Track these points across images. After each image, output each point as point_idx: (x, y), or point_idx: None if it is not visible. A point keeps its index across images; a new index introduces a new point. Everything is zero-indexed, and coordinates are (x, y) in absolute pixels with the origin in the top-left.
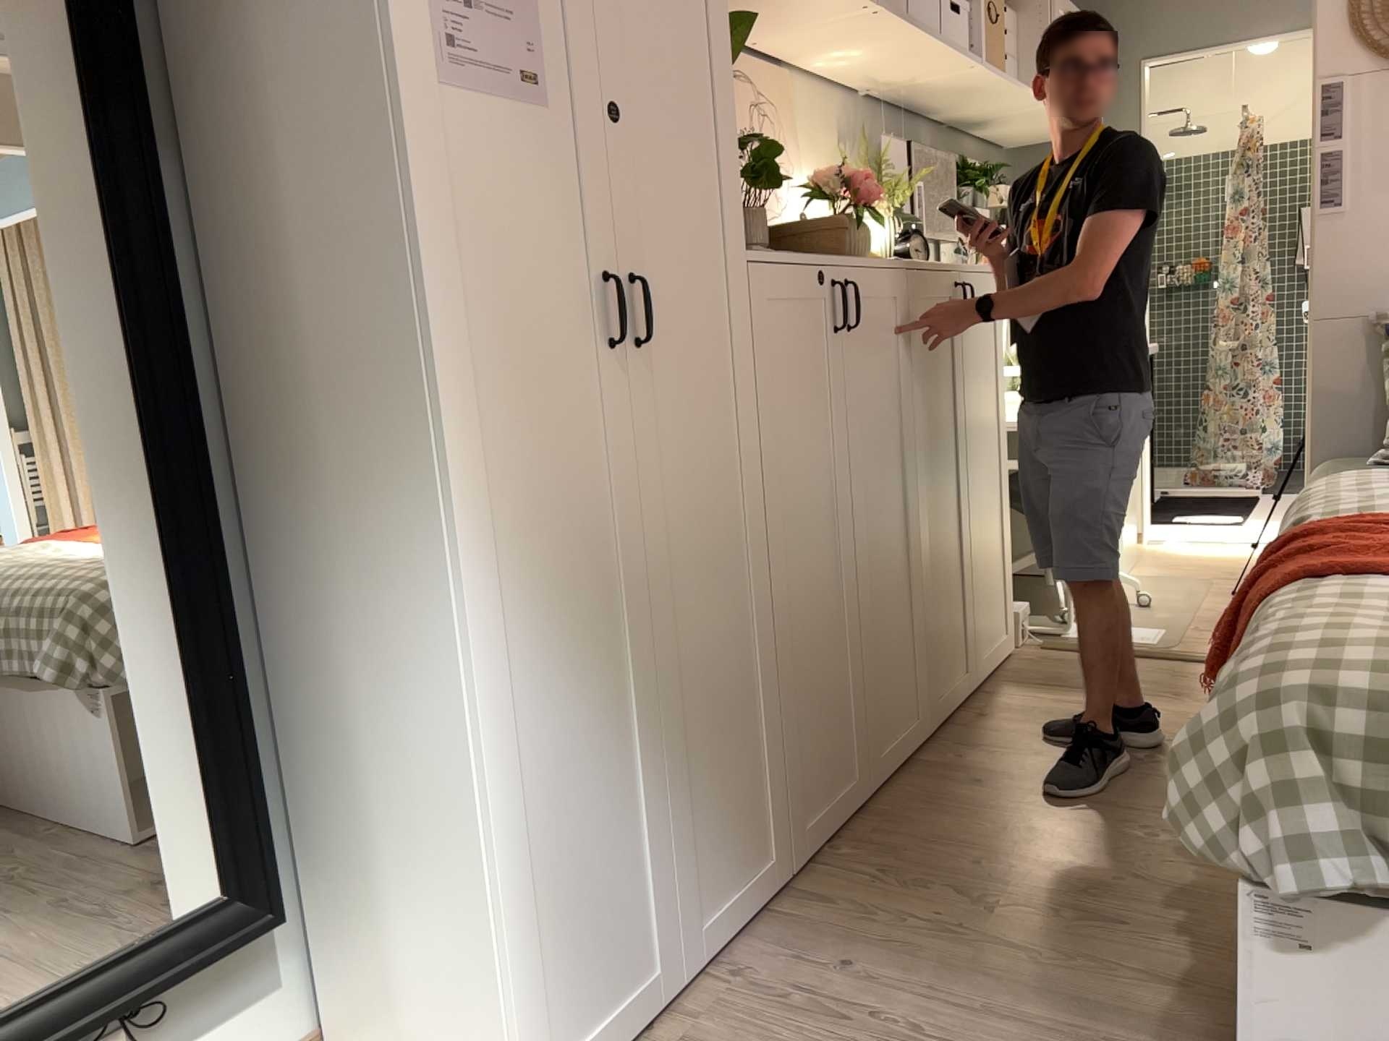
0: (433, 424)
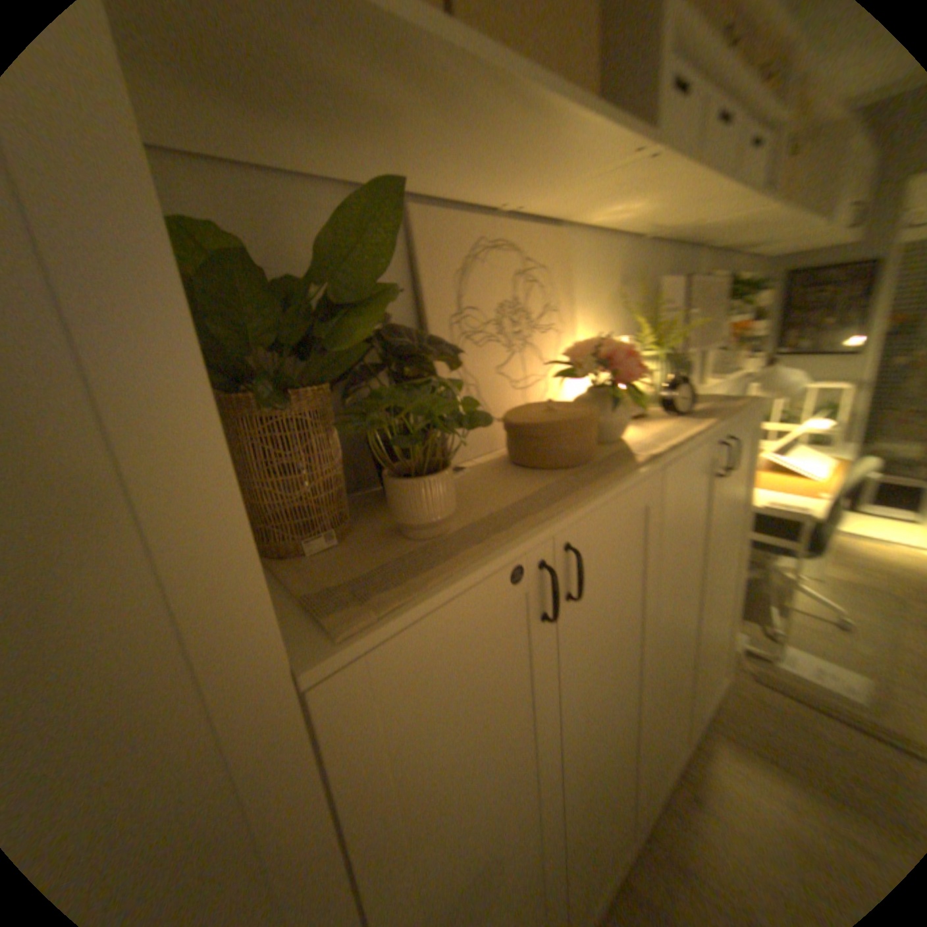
0: None
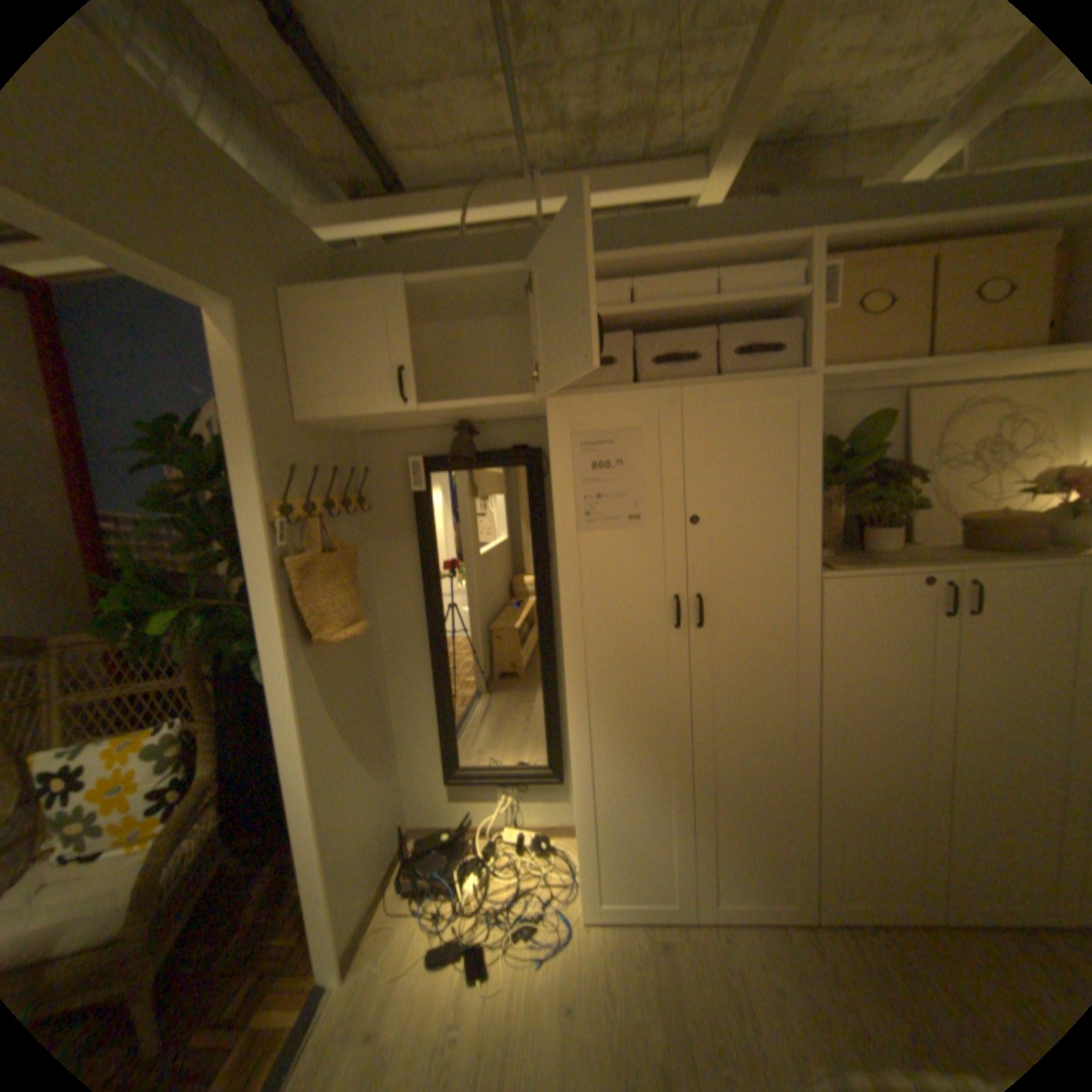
0: (565, 657)
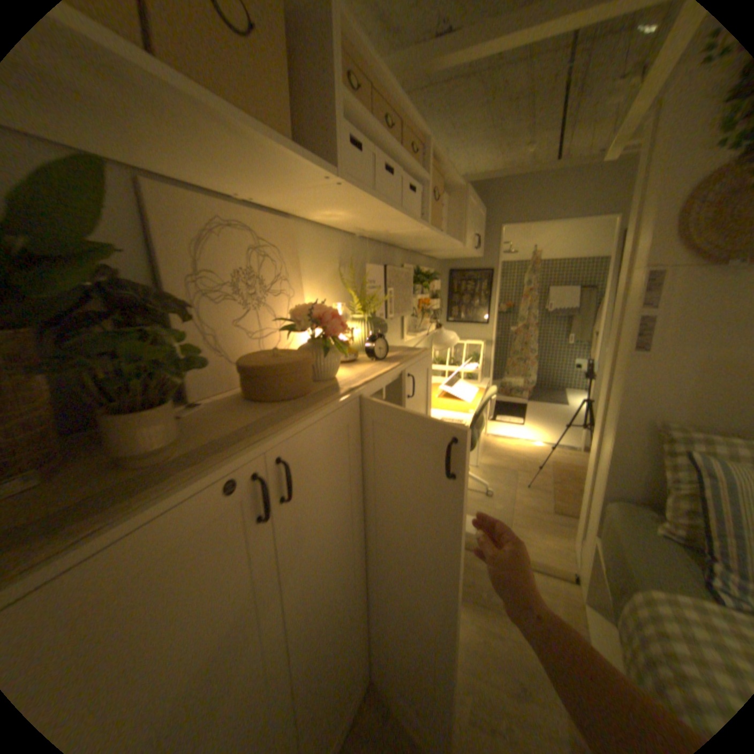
0: None
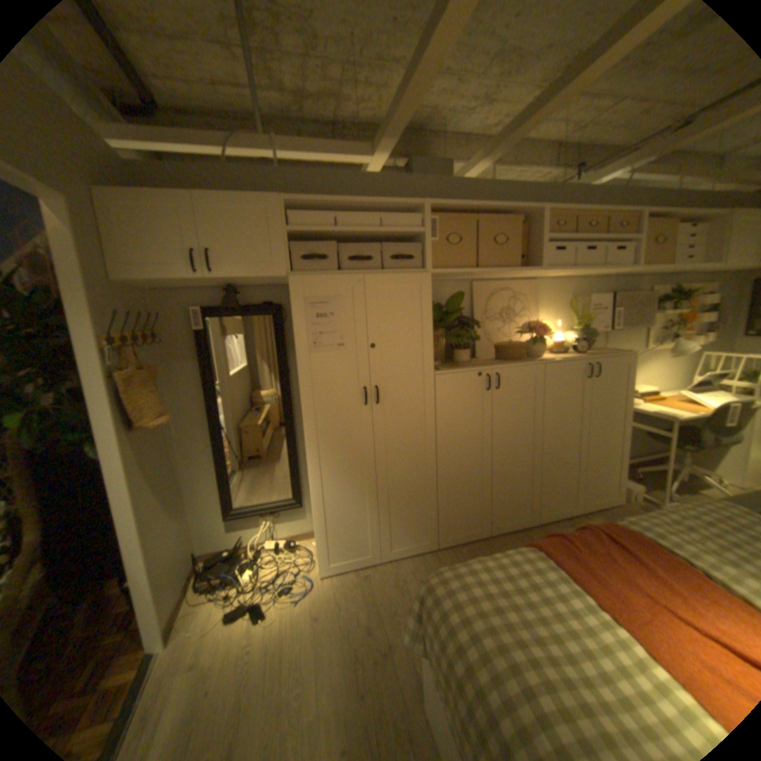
0: (305, 426)
